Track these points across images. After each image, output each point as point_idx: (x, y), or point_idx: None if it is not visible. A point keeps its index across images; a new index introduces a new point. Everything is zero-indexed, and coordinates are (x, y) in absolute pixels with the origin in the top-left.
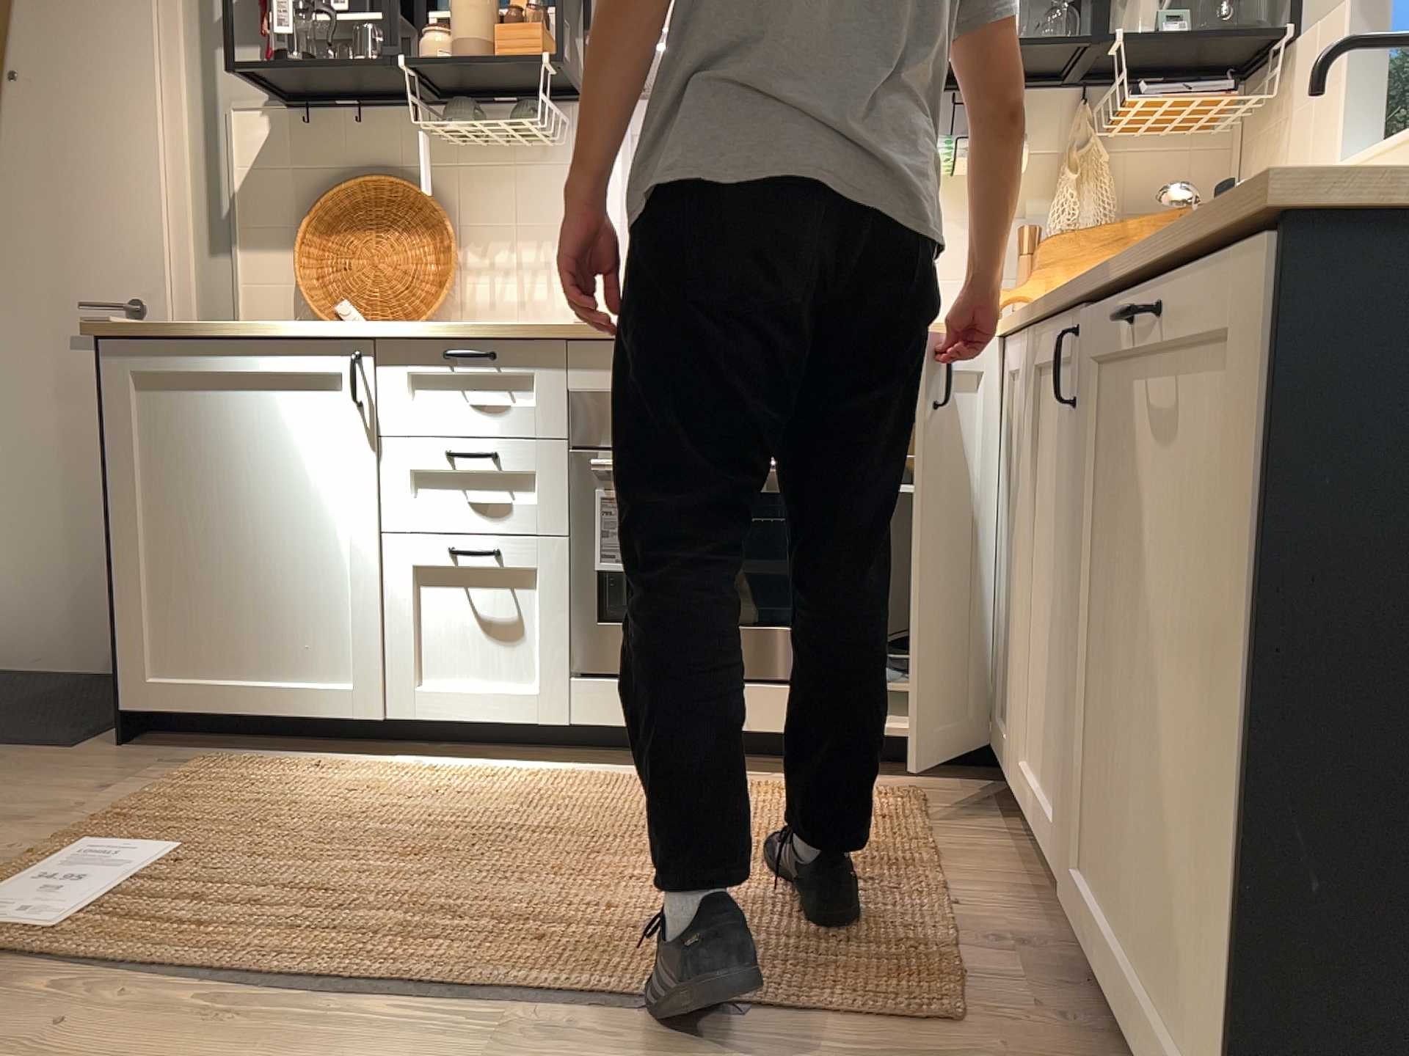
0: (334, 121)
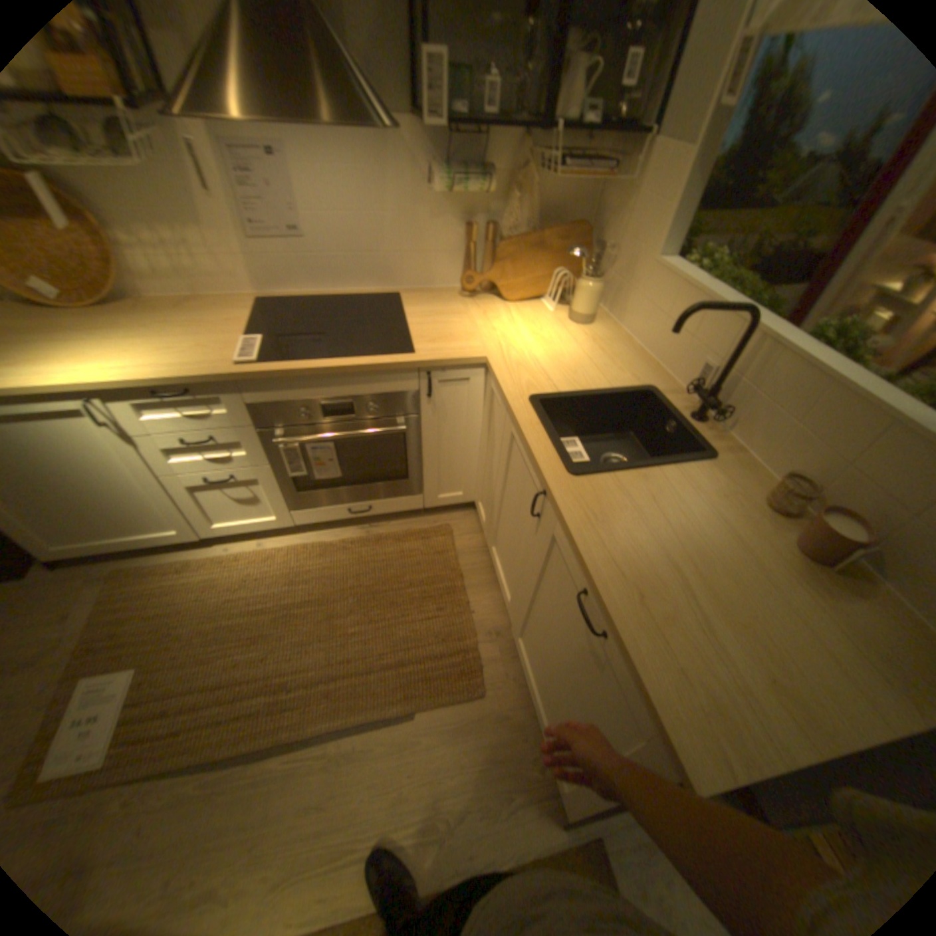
0: None
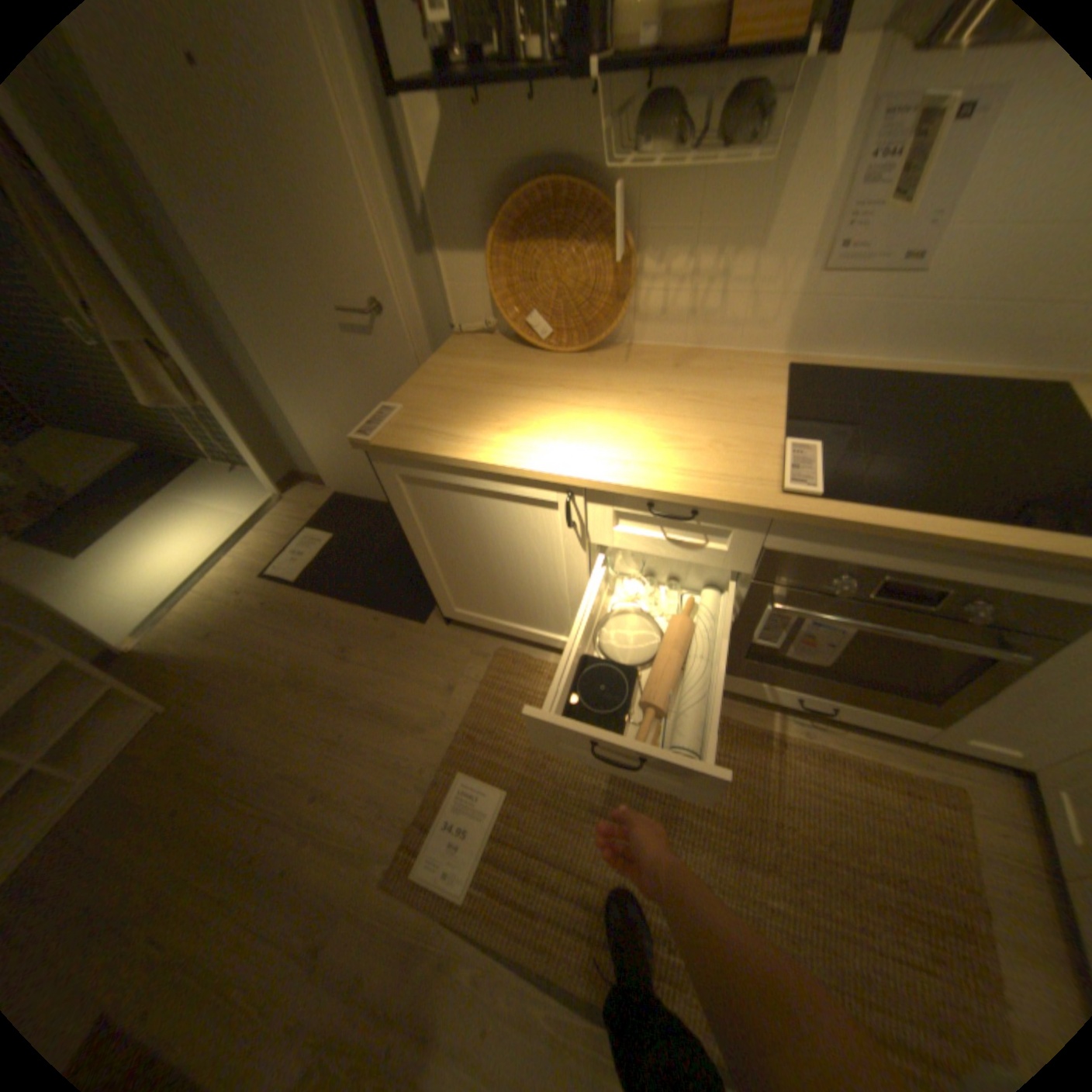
0: (504, 89)
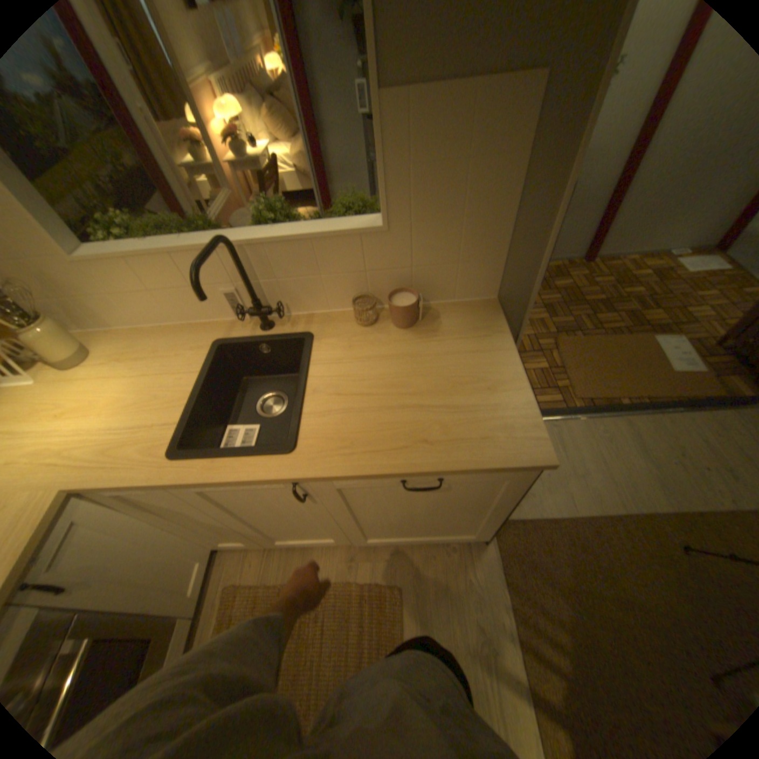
0: None
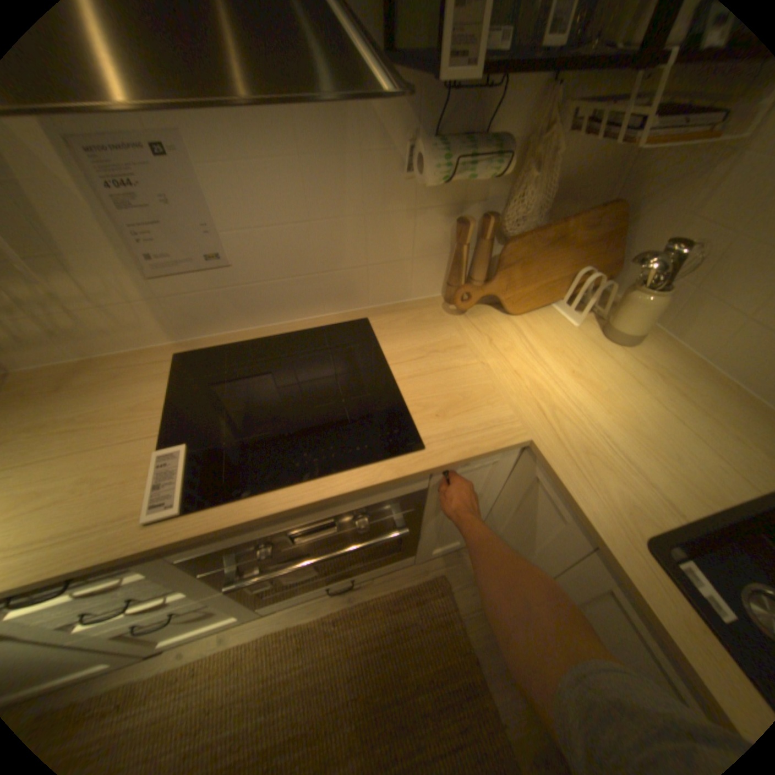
0: None
